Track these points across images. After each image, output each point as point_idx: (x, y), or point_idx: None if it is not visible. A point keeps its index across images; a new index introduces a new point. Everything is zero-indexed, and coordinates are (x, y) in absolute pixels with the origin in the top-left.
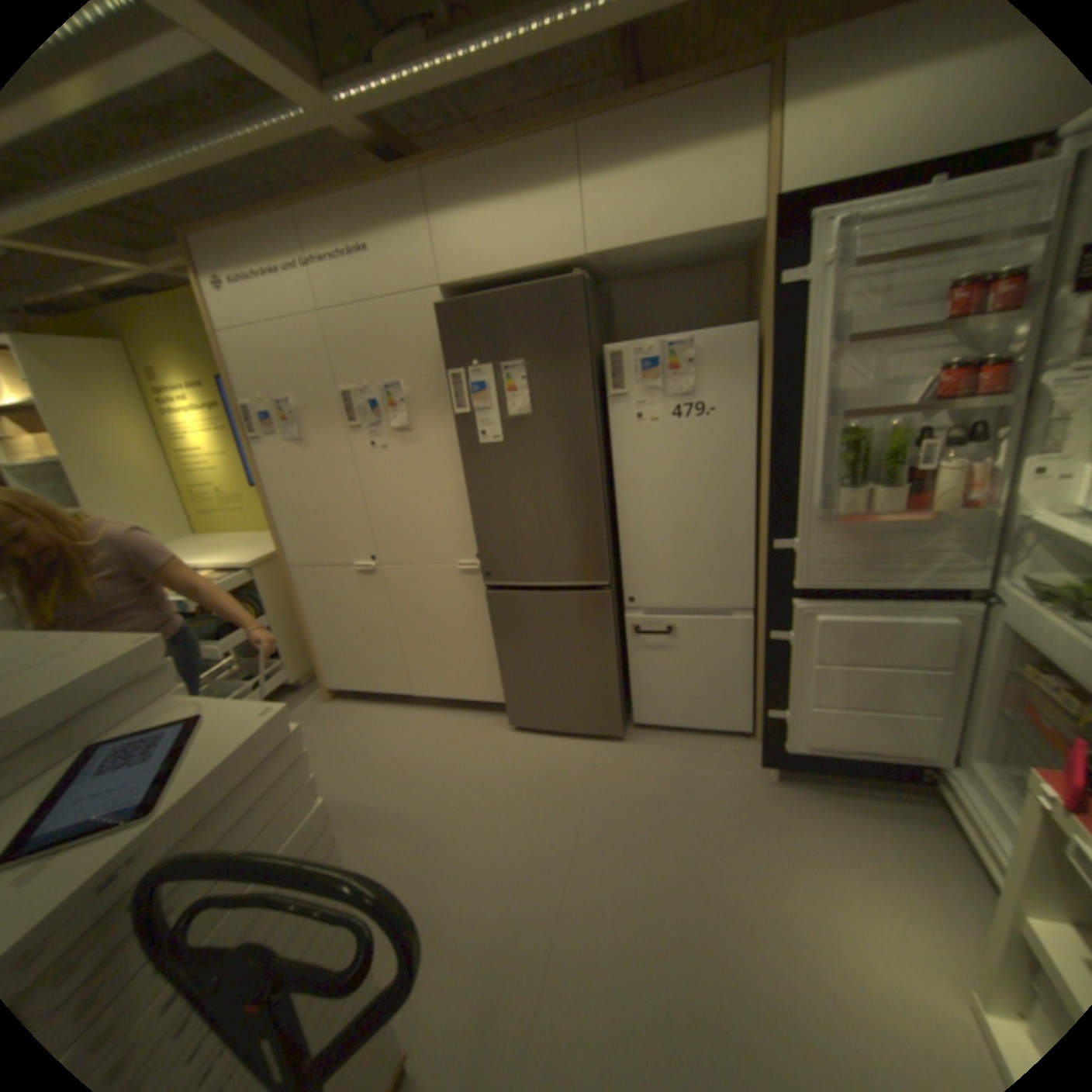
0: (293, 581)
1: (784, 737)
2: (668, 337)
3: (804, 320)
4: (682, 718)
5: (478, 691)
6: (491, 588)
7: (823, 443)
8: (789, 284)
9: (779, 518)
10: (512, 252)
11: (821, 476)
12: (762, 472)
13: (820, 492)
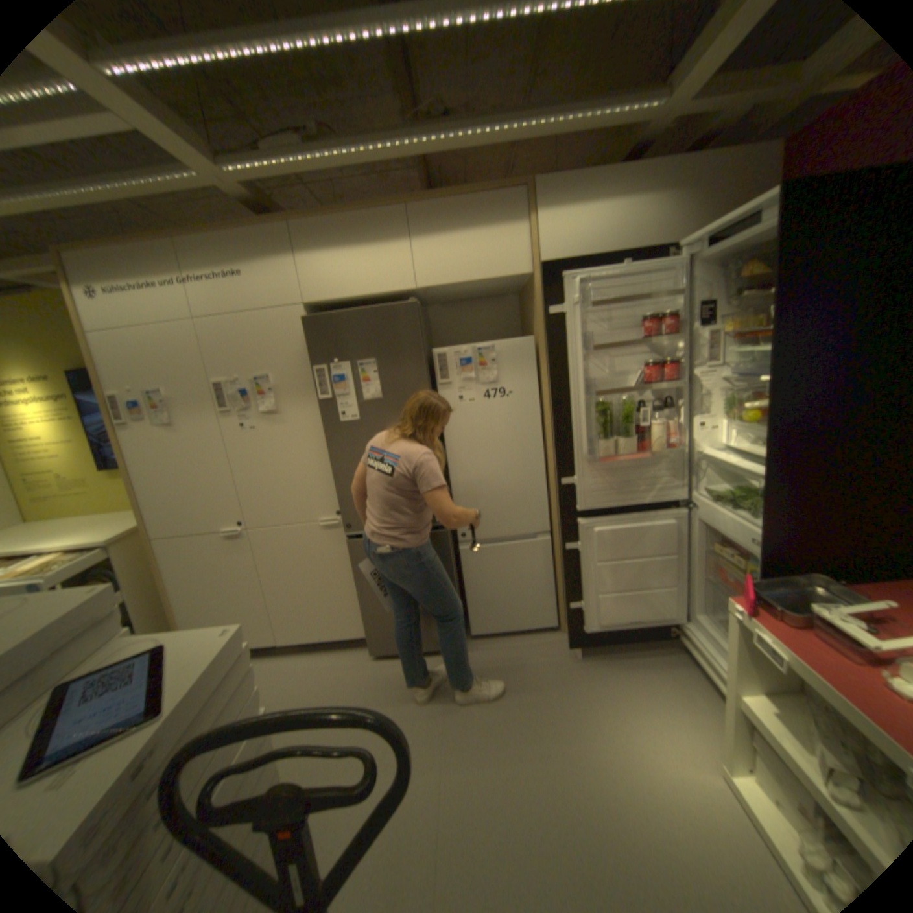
0: (153, 554)
1: (581, 623)
2: (477, 345)
3: (565, 337)
4: (507, 624)
5: (338, 632)
6: (350, 538)
7: (584, 413)
8: (553, 315)
9: (563, 464)
10: (362, 284)
11: (586, 434)
12: (545, 434)
13: (586, 444)
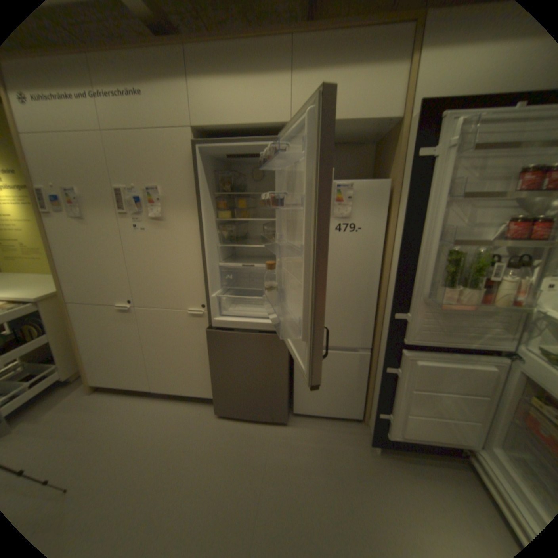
0: (67, 313)
1: (387, 430)
2: (337, 180)
3: (430, 180)
4: (323, 410)
5: (195, 391)
6: (209, 327)
7: (435, 258)
8: (423, 156)
9: (400, 300)
10: (242, 111)
11: (431, 278)
12: (384, 268)
13: (429, 287)
